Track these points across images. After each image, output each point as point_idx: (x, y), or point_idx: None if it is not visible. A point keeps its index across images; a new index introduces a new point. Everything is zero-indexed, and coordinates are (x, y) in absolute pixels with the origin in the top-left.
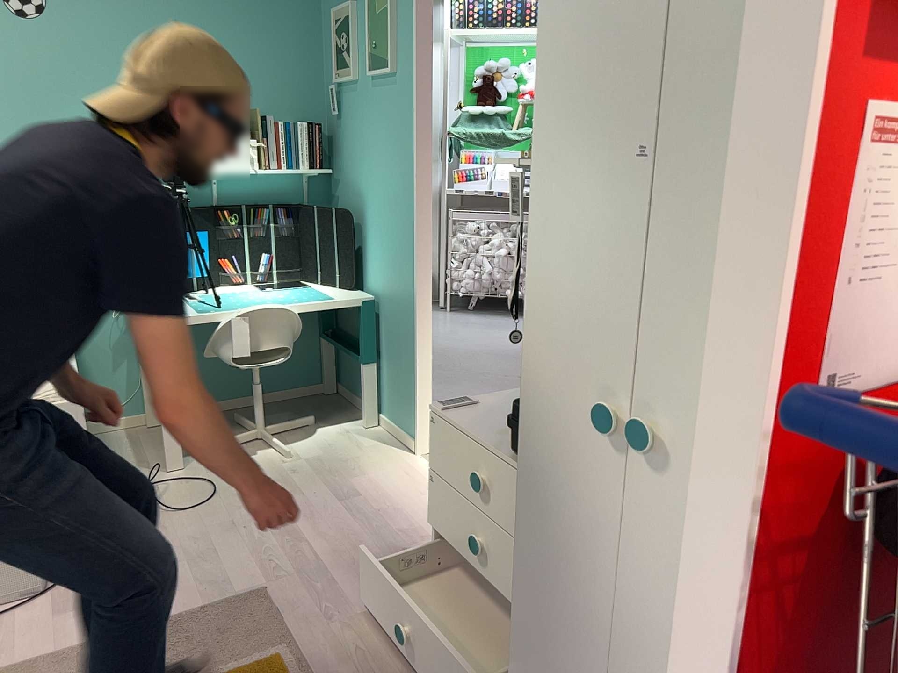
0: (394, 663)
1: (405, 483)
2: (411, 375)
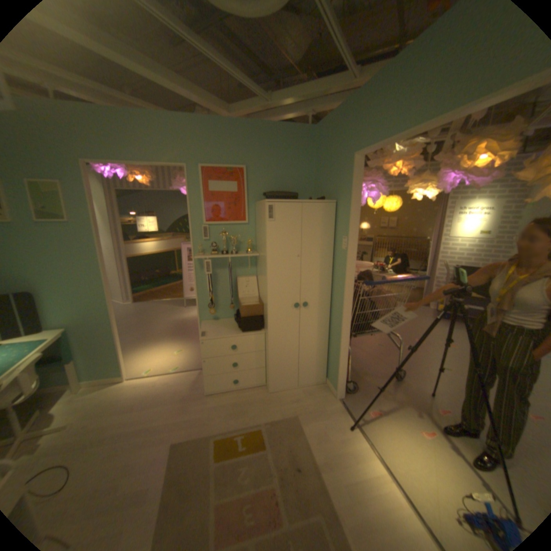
0: (234, 411)
1: (141, 390)
2: (109, 352)
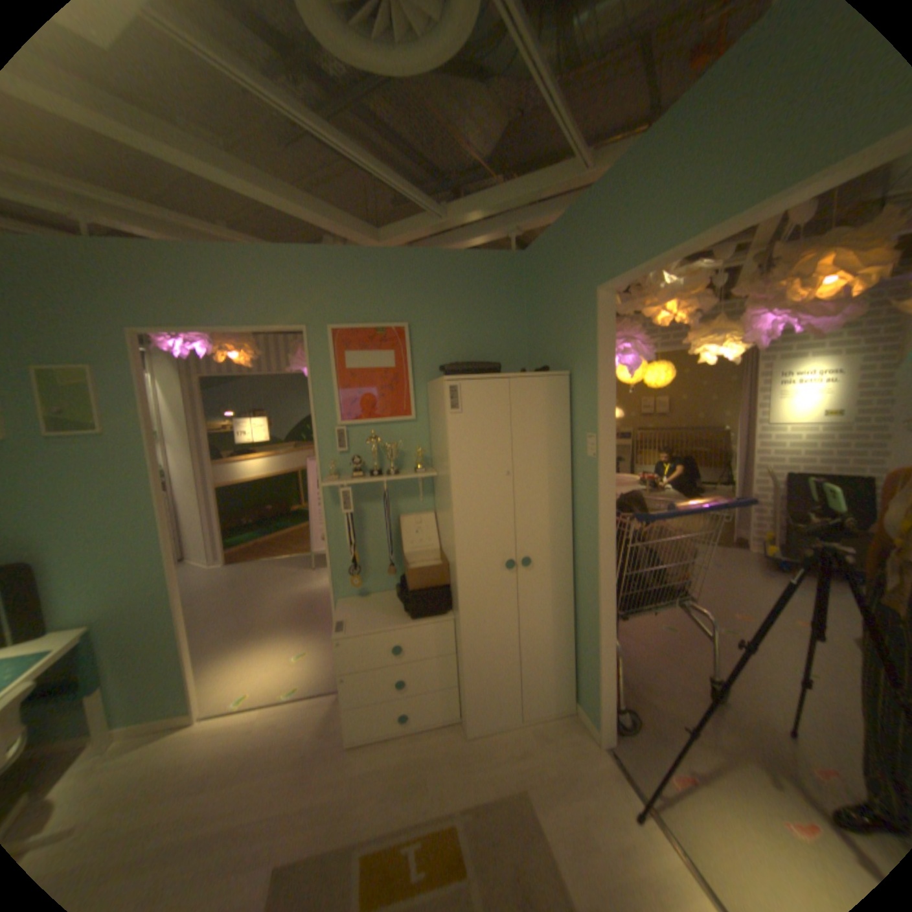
0: (401, 782)
1: (225, 739)
2: (170, 666)
